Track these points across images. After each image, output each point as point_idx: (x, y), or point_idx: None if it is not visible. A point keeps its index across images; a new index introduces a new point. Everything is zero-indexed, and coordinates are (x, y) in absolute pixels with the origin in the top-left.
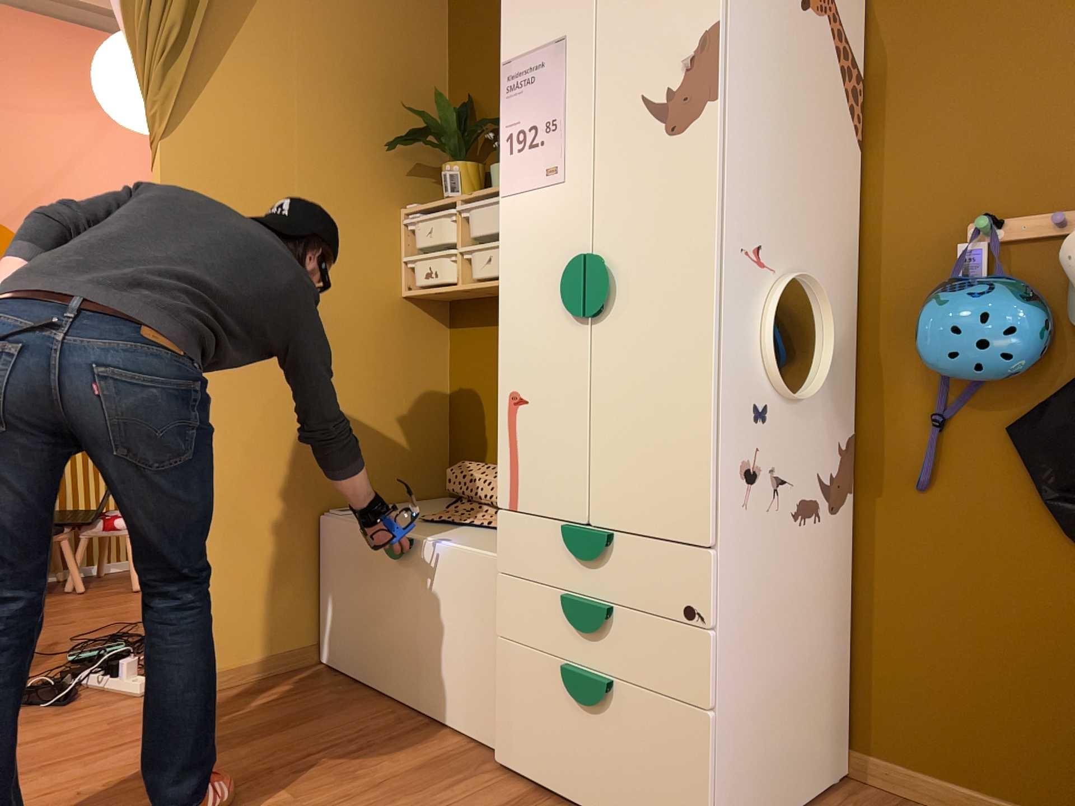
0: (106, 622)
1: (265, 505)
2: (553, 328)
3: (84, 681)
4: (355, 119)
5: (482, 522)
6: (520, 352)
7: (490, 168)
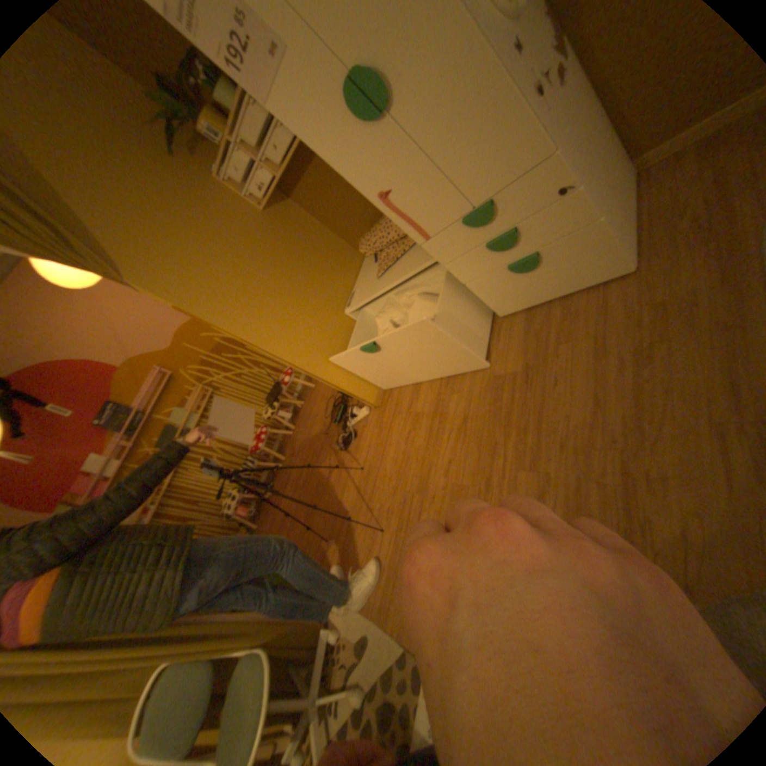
0: (325, 403)
1: (328, 333)
2: (368, 141)
3: (349, 424)
4: (141, 160)
5: (401, 252)
6: (364, 172)
7: (213, 97)
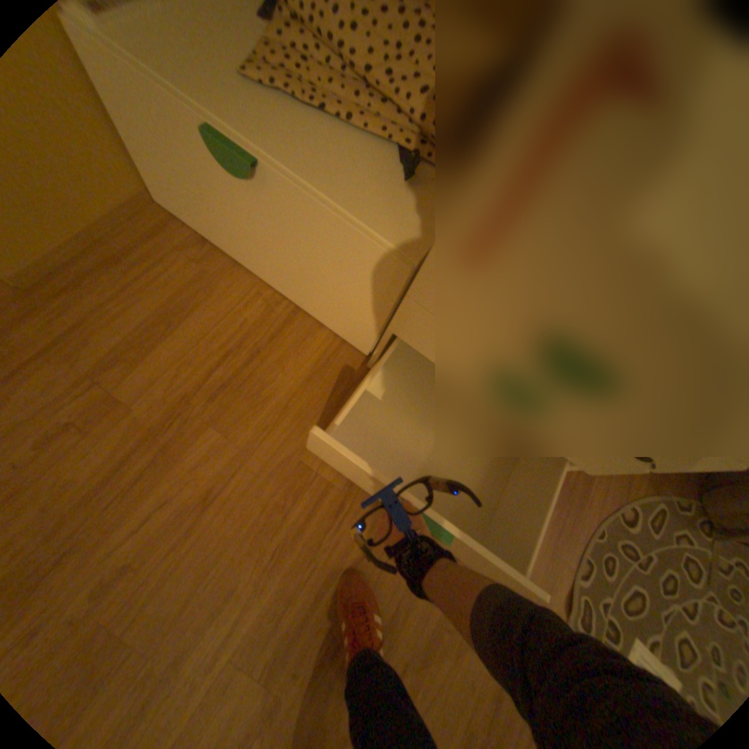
0: None
1: None
2: None
3: None
4: None
5: (340, 108)
6: None
7: None
